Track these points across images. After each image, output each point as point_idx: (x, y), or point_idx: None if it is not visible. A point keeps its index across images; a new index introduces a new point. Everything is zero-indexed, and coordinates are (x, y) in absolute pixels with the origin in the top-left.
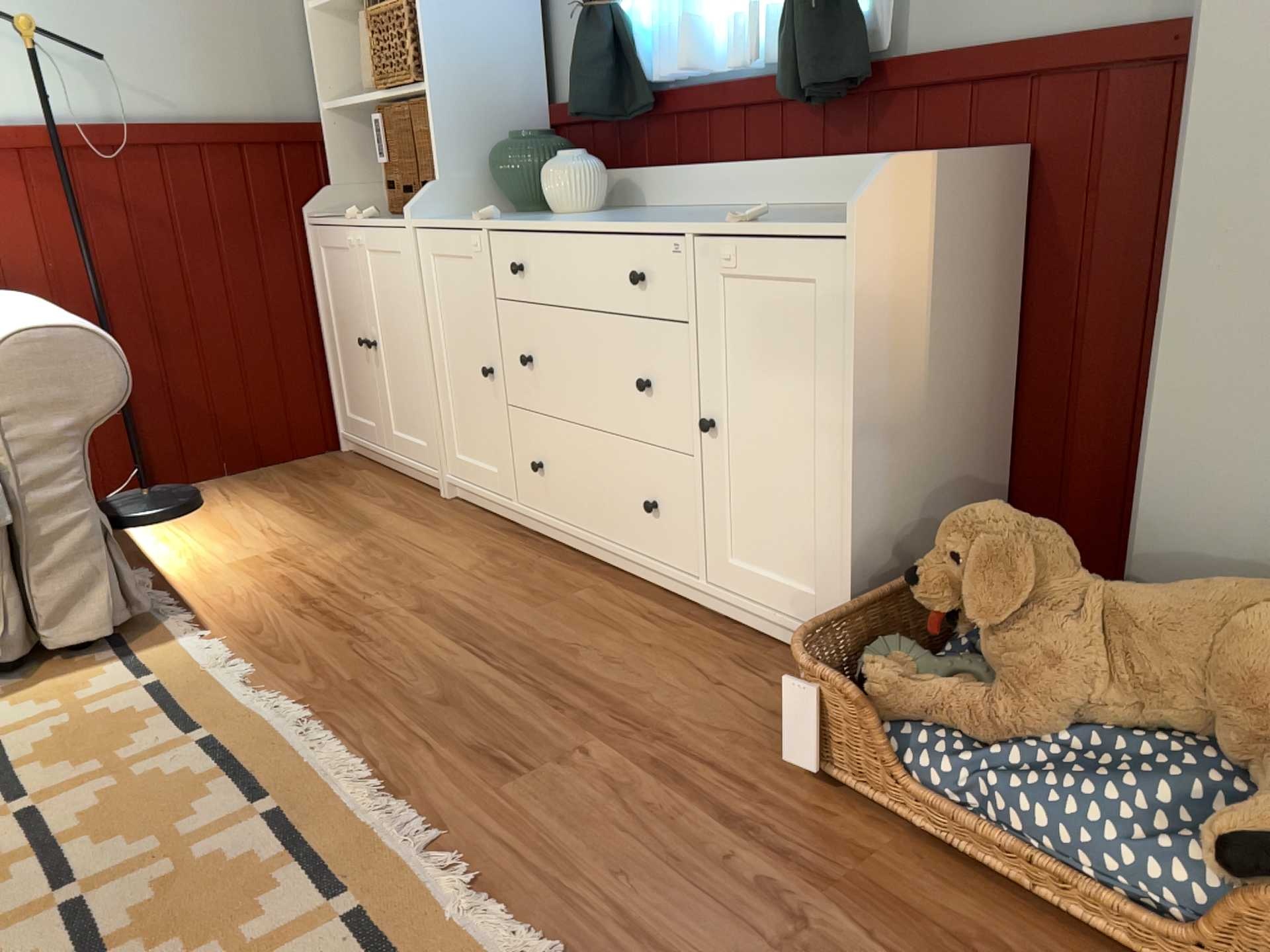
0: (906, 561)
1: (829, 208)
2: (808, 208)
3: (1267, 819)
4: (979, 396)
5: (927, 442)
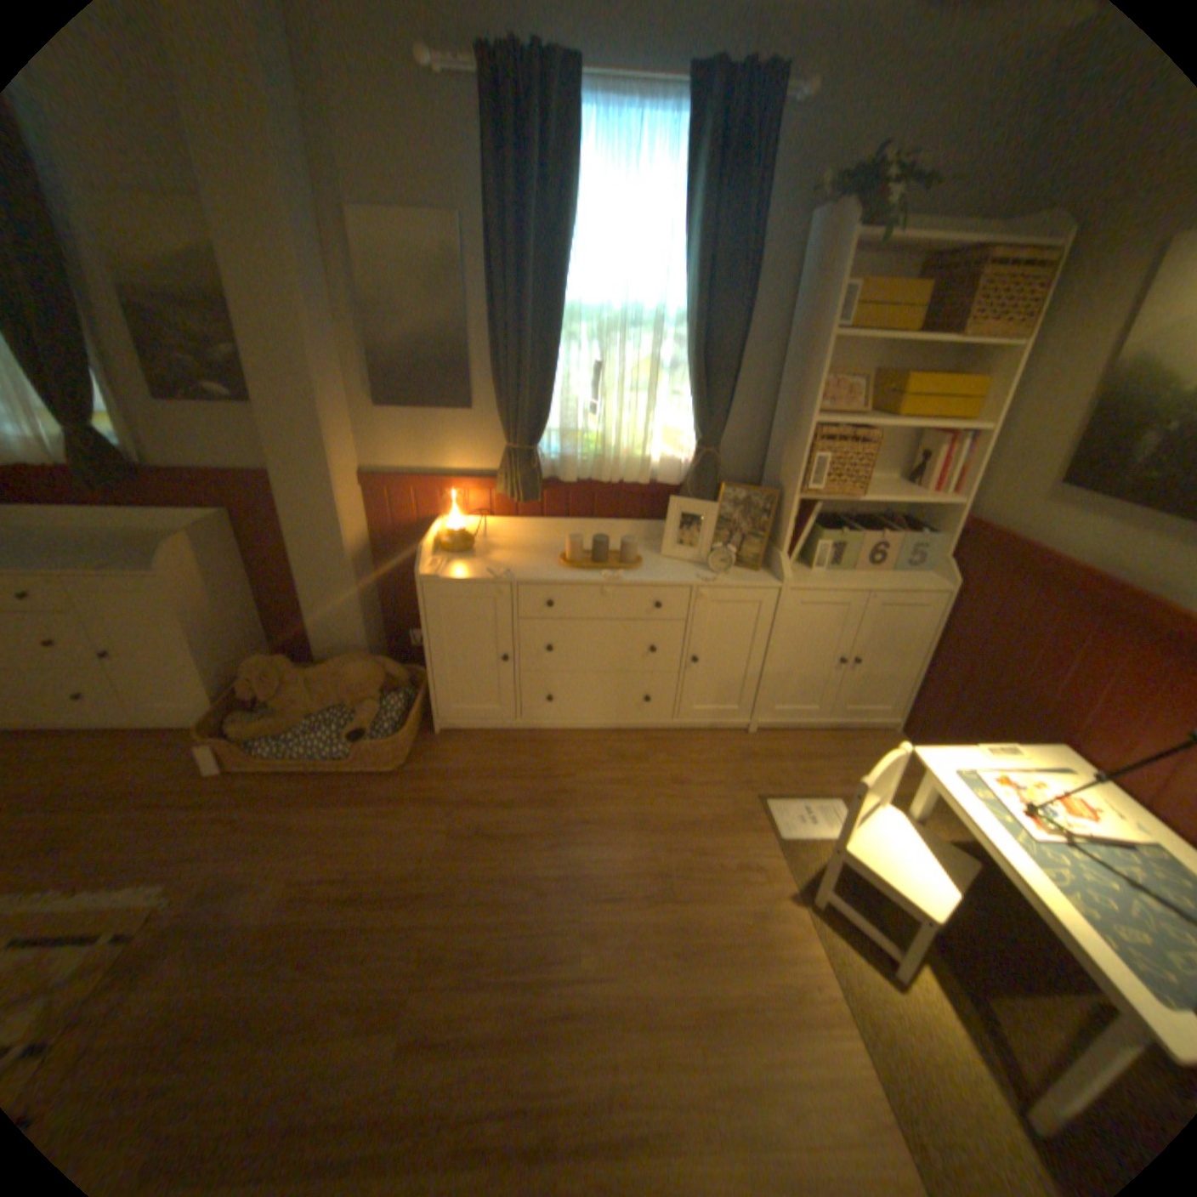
0: (230, 679)
1: (132, 534)
2: (119, 534)
3: (360, 723)
4: (239, 606)
5: (223, 633)
